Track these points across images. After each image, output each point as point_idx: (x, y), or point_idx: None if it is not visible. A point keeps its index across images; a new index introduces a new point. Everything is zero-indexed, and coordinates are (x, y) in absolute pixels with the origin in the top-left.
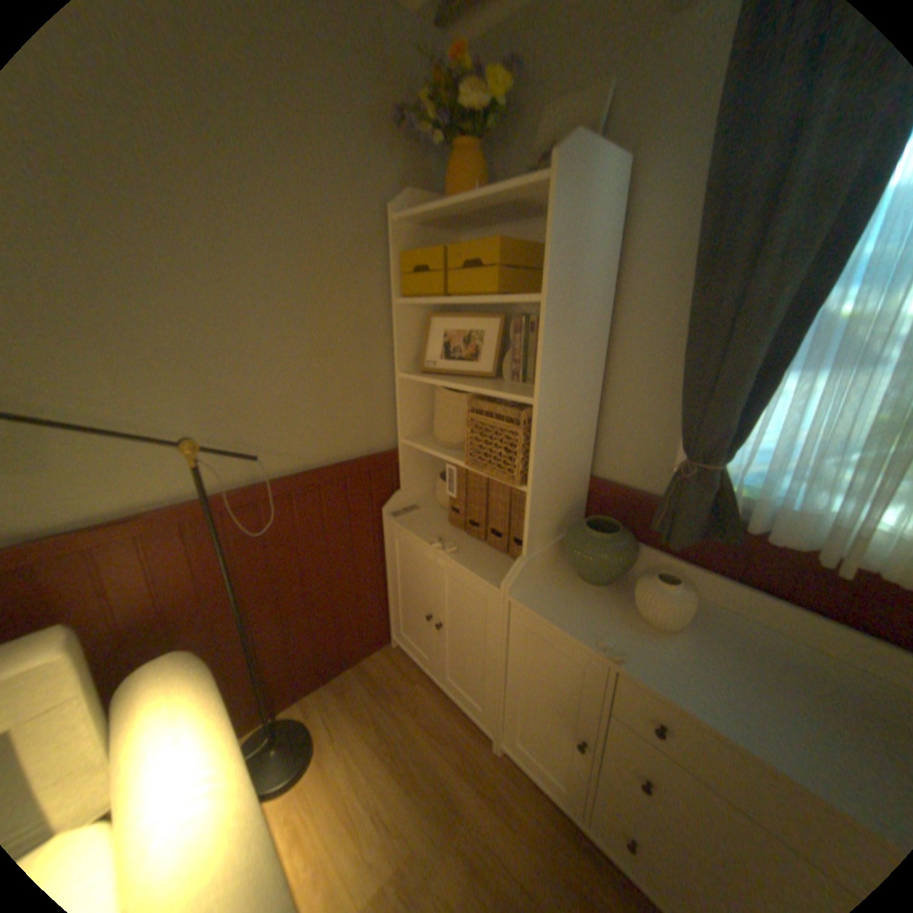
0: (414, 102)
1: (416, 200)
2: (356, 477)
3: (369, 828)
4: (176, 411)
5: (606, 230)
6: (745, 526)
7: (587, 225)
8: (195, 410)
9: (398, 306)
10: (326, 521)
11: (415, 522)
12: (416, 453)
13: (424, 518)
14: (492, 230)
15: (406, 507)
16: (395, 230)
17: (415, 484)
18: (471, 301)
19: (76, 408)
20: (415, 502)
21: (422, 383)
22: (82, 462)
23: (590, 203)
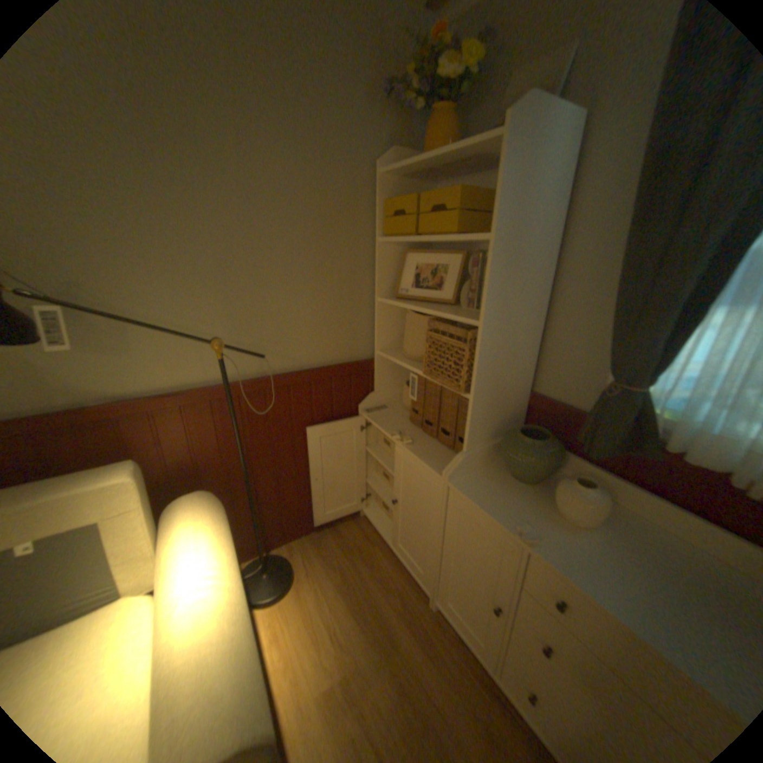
0: (404, 76)
1: (400, 157)
2: (339, 378)
3: (327, 642)
4: (212, 318)
5: (555, 178)
6: (664, 445)
7: (536, 174)
8: (225, 318)
9: (380, 244)
10: (315, 410)
11: (383, 418)
12: (388, 363)
13: (390, 415)
14: (462, 180)
15: (378, 406)
16: (381, 182)
17: (386, 389)
18: (437, 240)
19: (149, 312)
20: (385, 403)
21: (396, 307)
22: (151, 350)
23: (539, 155)
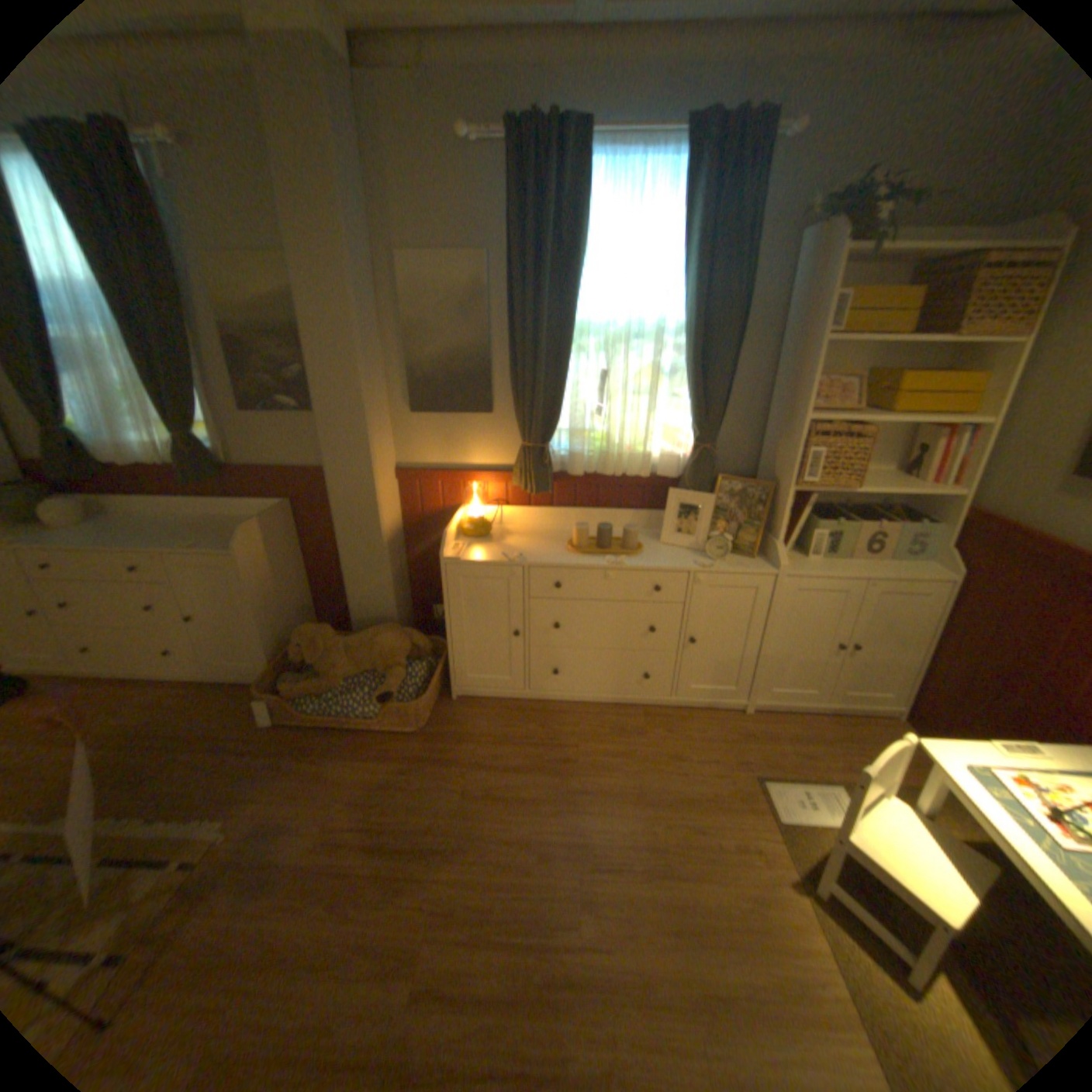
0: None
1: None
2: None
3: None
4: None
5: None
6: (92, 462)
7: None
8: None
9: None
10: None
11: None
12: None
13: None
14: None
15: None
16: None
17: None
18: None
19: None
20: None
21: None
22: None
23: None
